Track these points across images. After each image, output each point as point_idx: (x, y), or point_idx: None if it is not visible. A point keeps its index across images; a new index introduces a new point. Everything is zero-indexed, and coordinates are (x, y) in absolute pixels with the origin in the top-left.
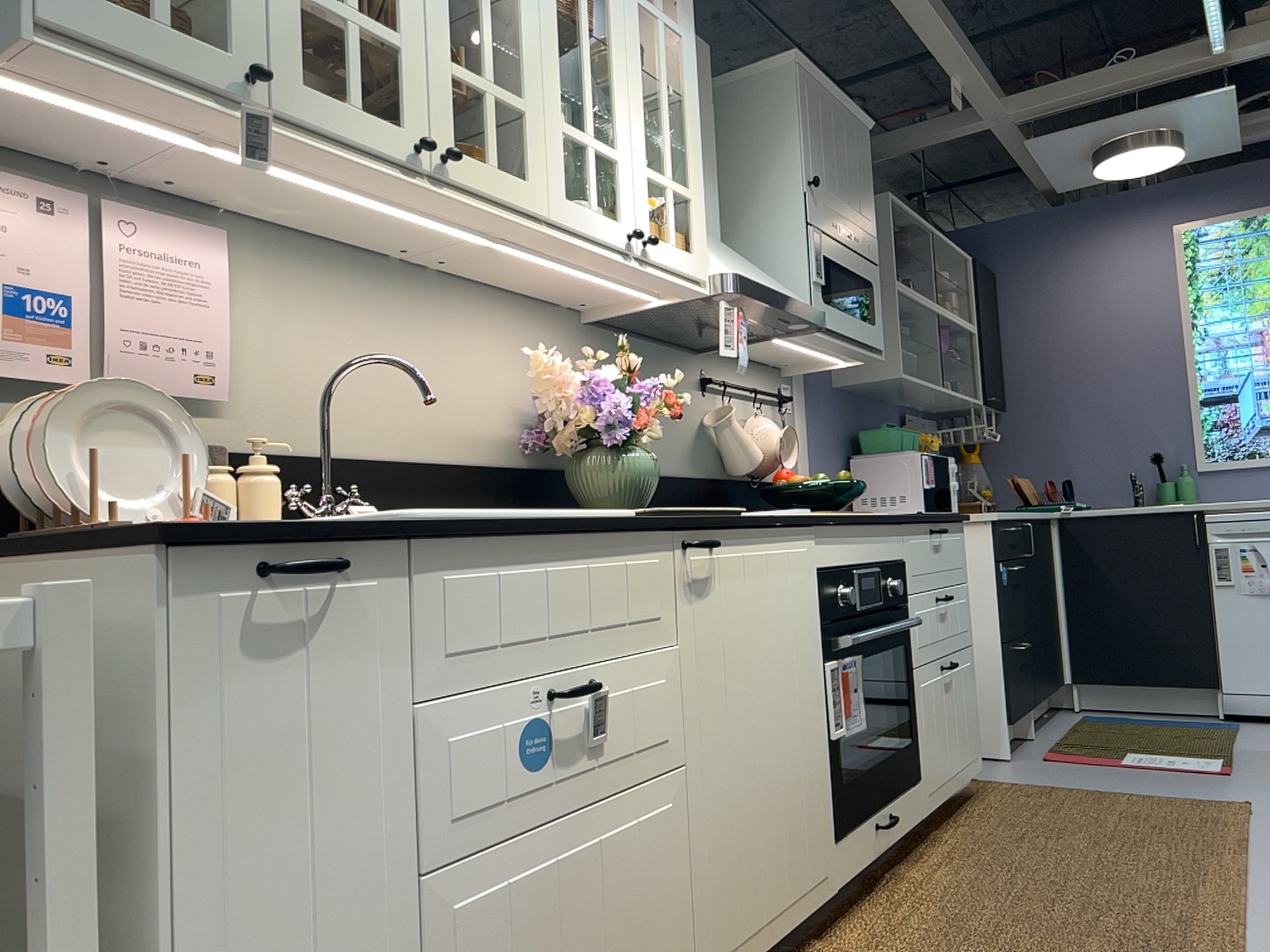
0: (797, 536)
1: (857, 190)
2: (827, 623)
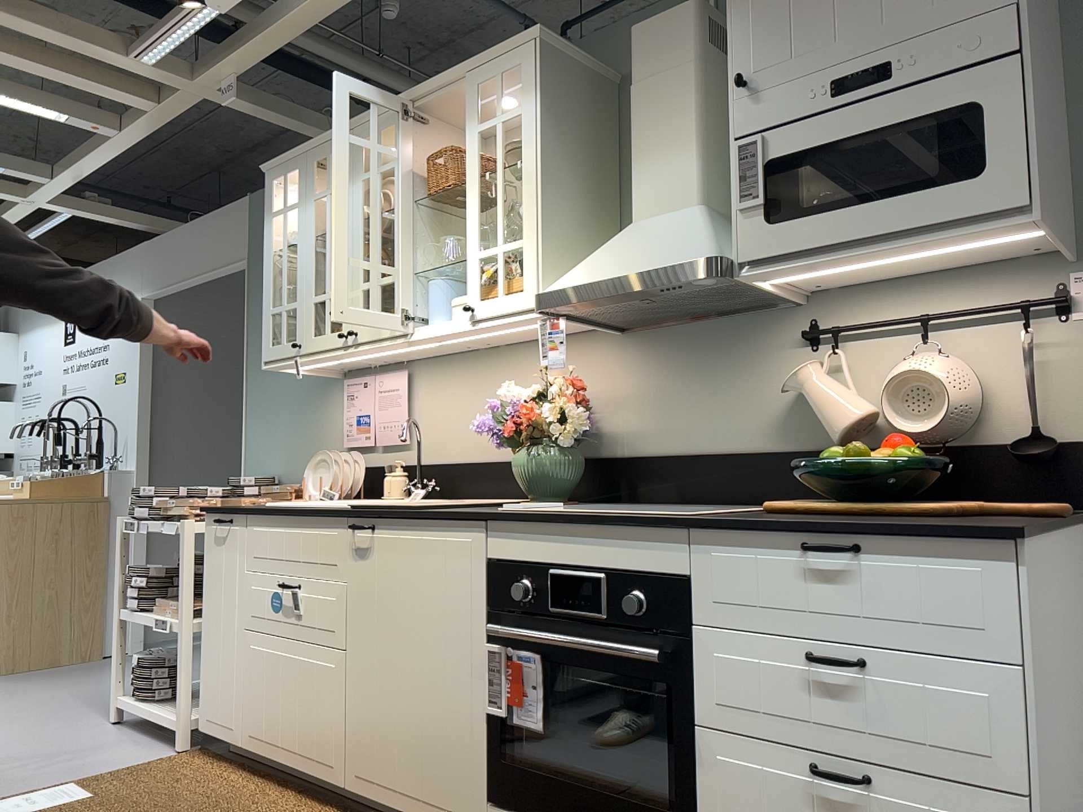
0: (456, 529)
1: None
2: (496, 610)
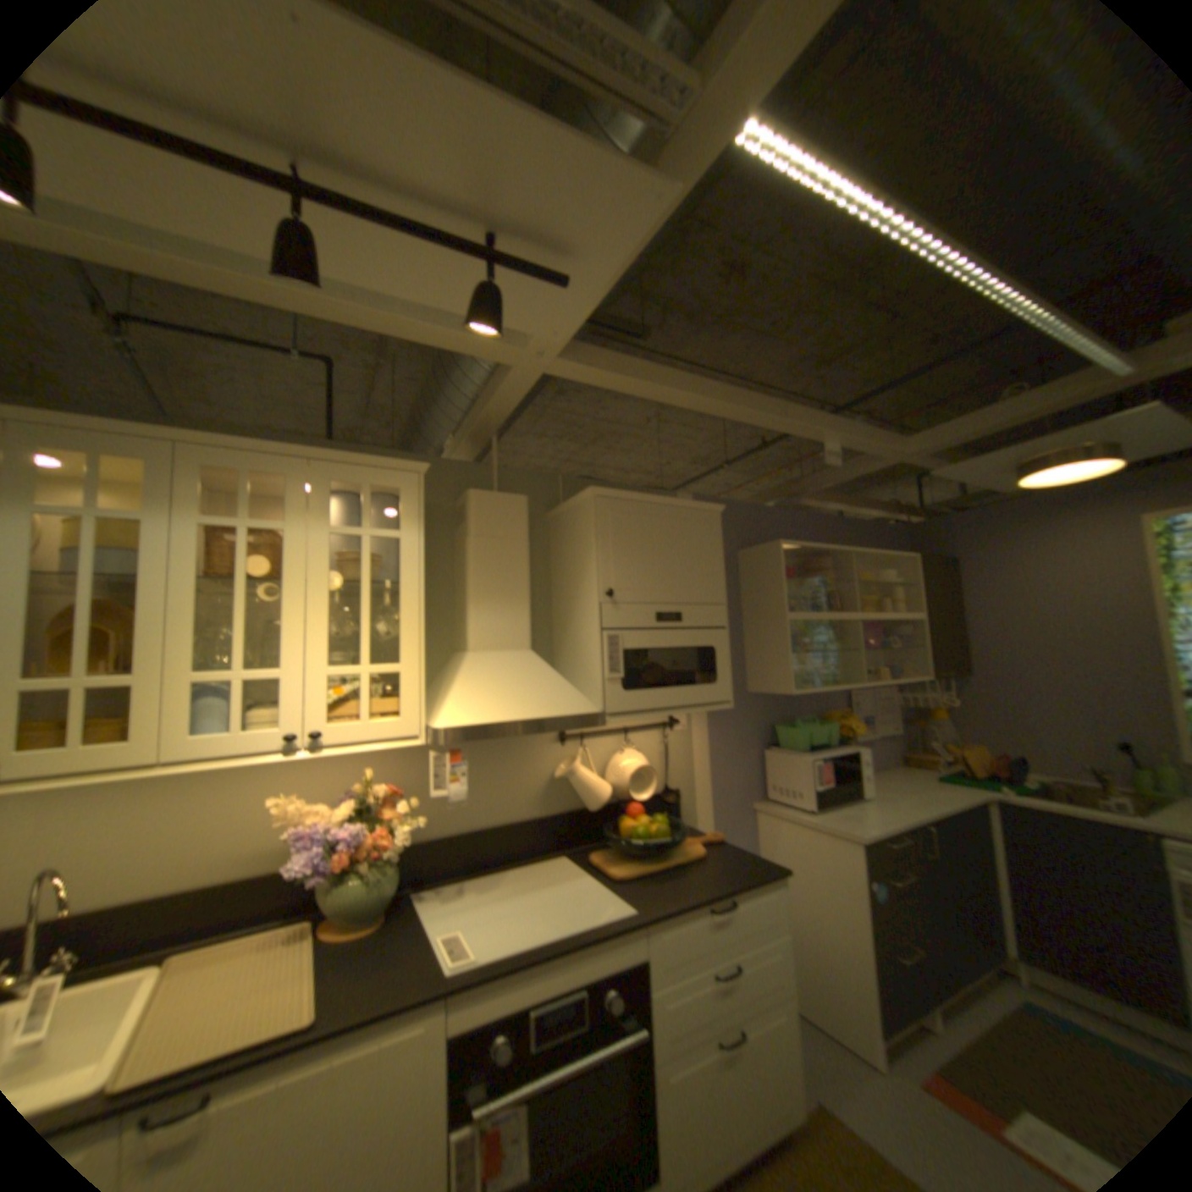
0: (402, 1026)
1: (689, 574)
2: (463, 1091)
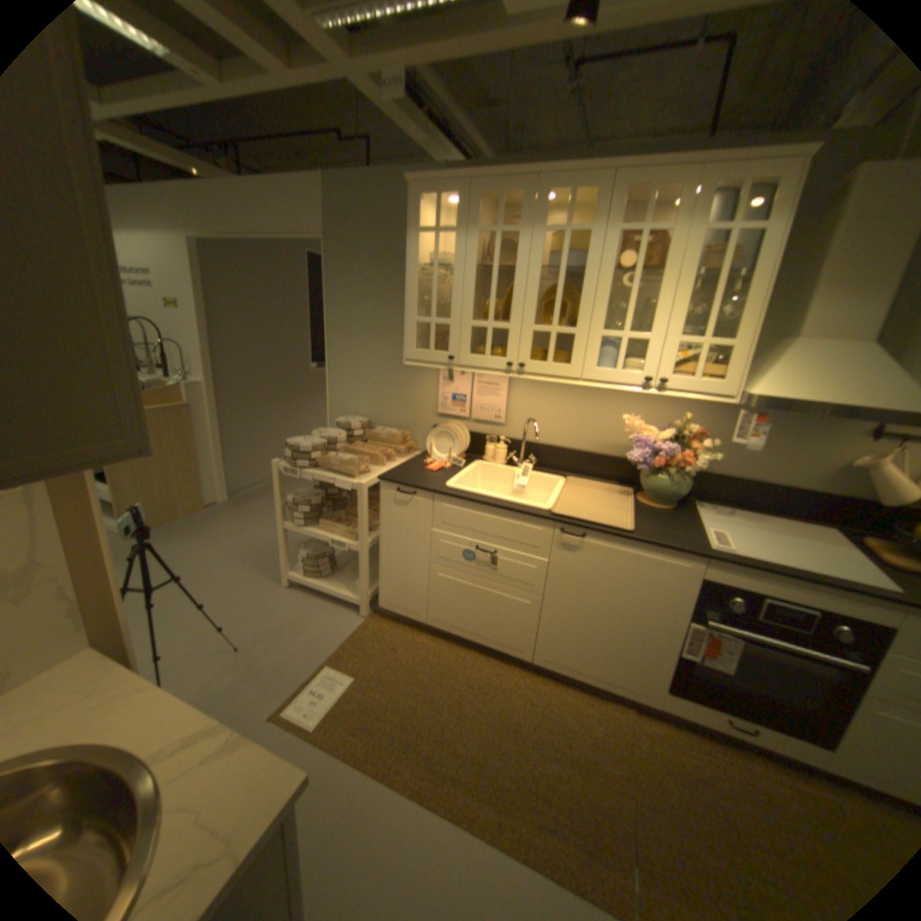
0: (679, 557)
1: None
2: (706, 609)
